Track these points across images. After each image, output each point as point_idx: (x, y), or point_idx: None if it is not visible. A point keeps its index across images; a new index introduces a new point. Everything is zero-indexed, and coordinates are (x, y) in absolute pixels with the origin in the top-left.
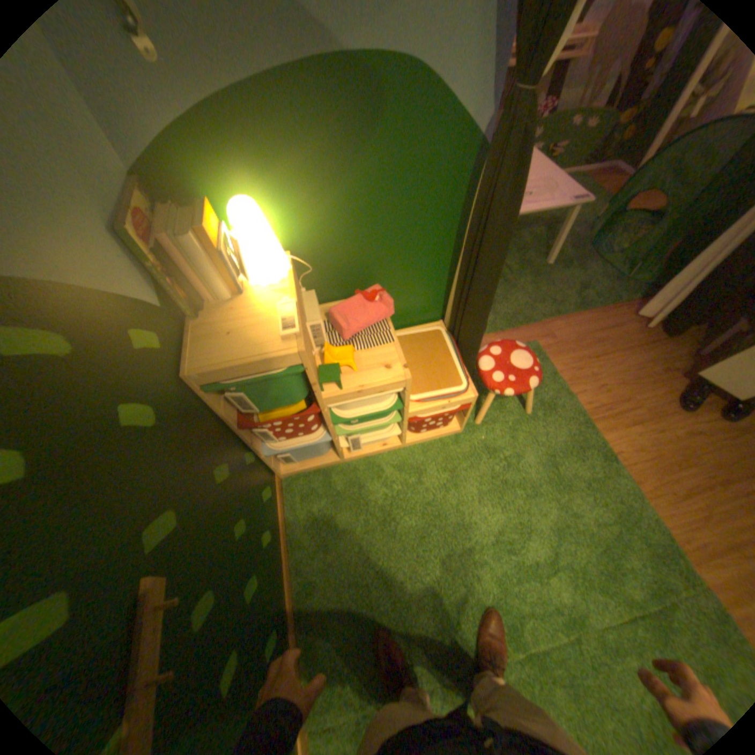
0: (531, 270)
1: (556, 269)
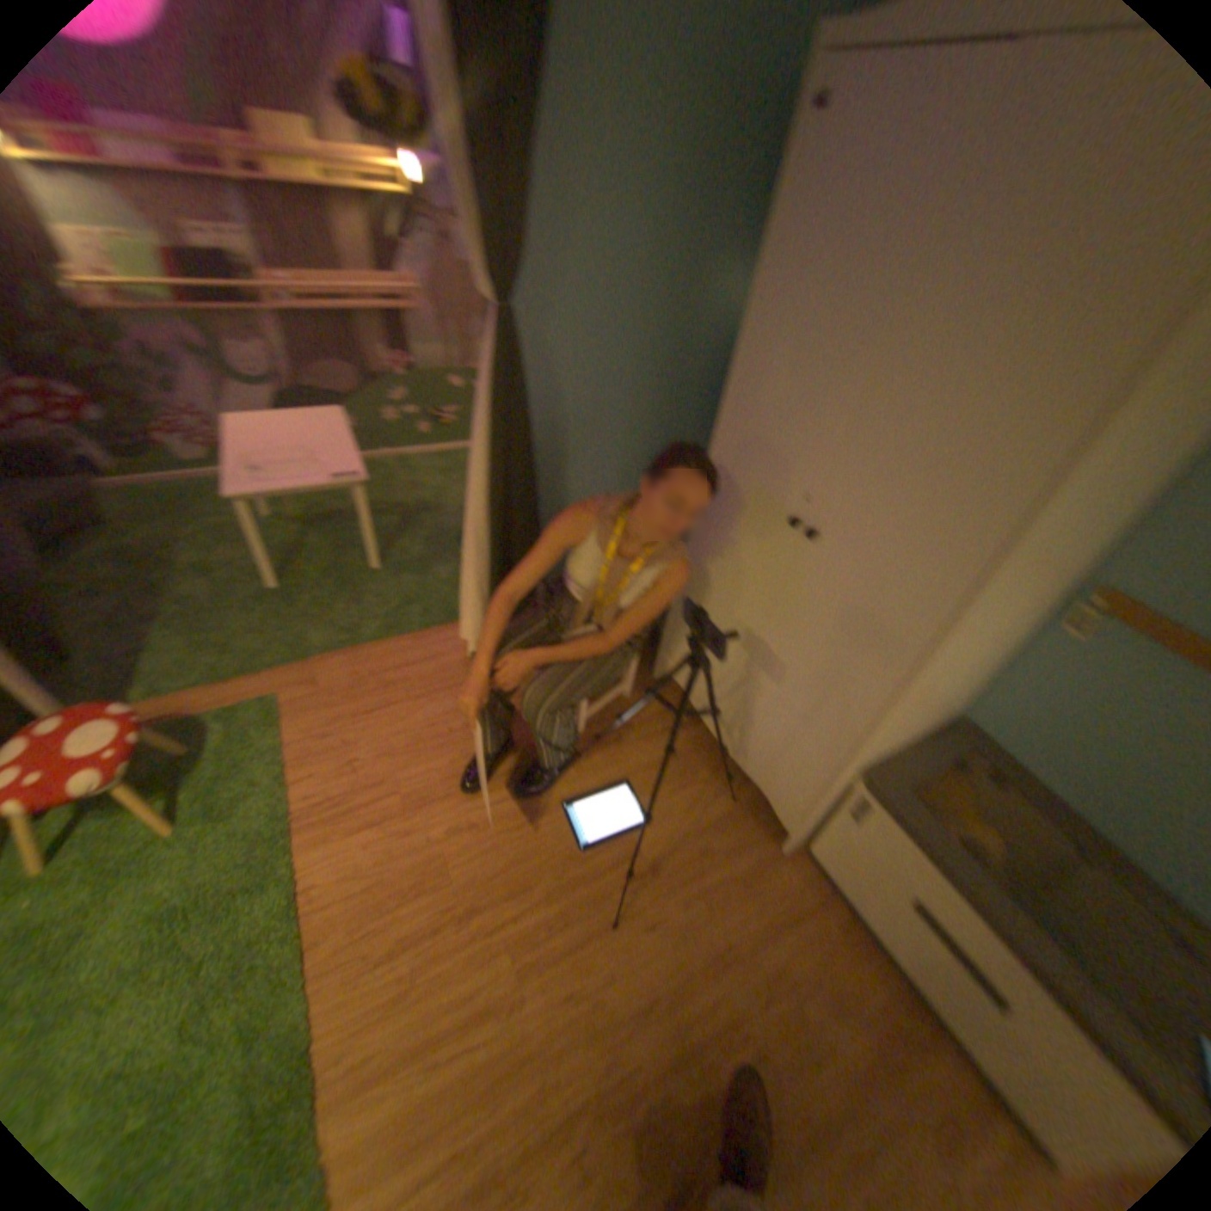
0: (337, 580)
1: (380, 577)
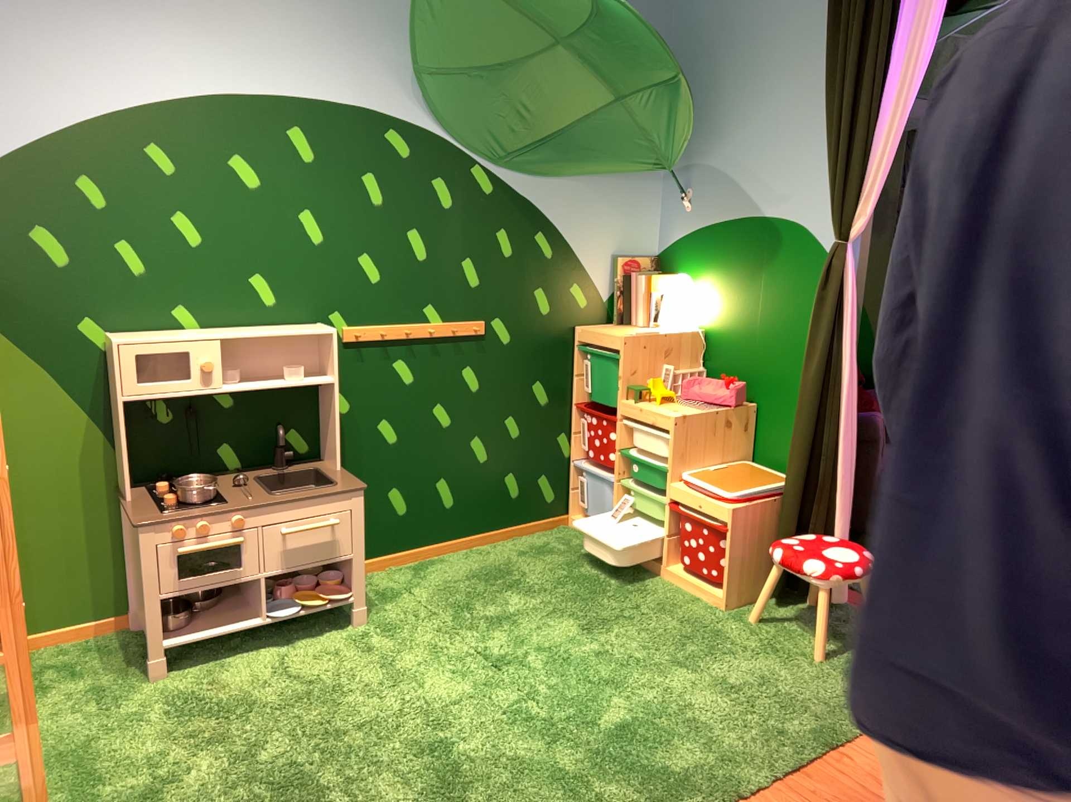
0: None
1: None
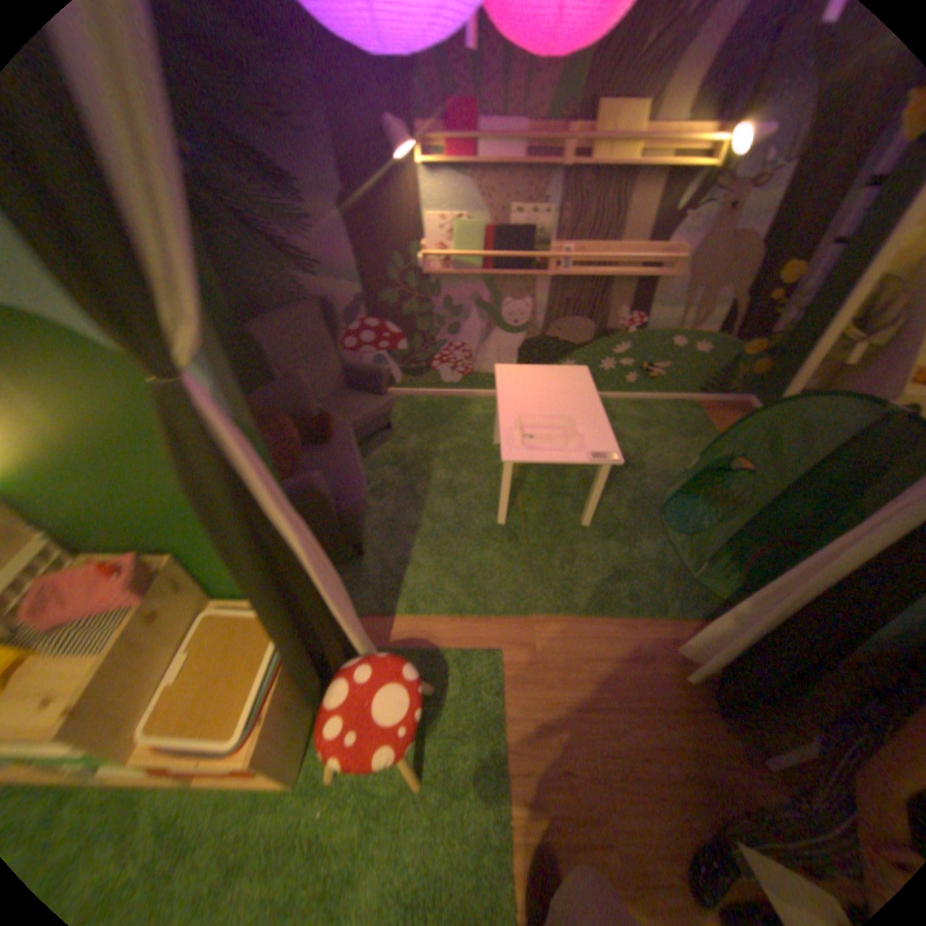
0: (554, 529)
1: (592, 536)
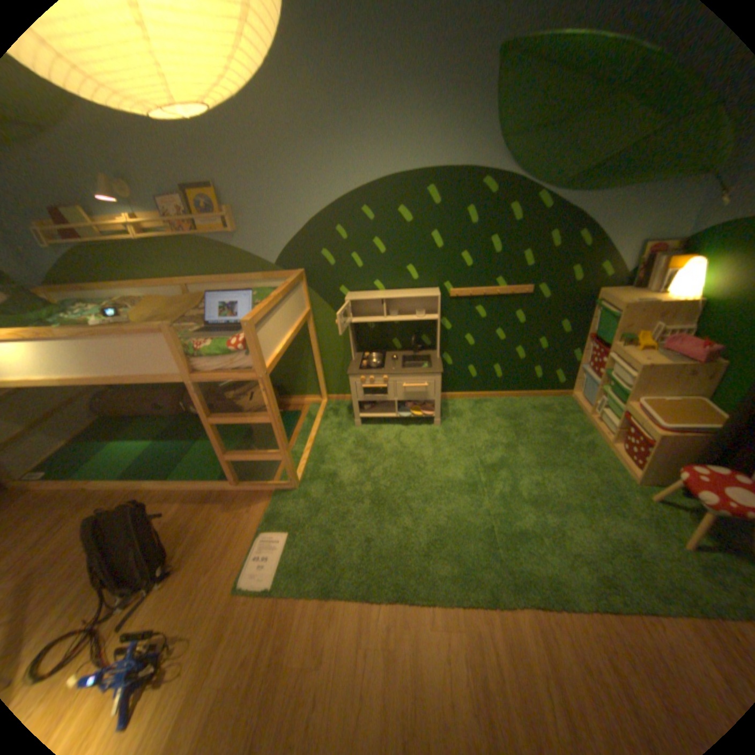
0: None
1: None
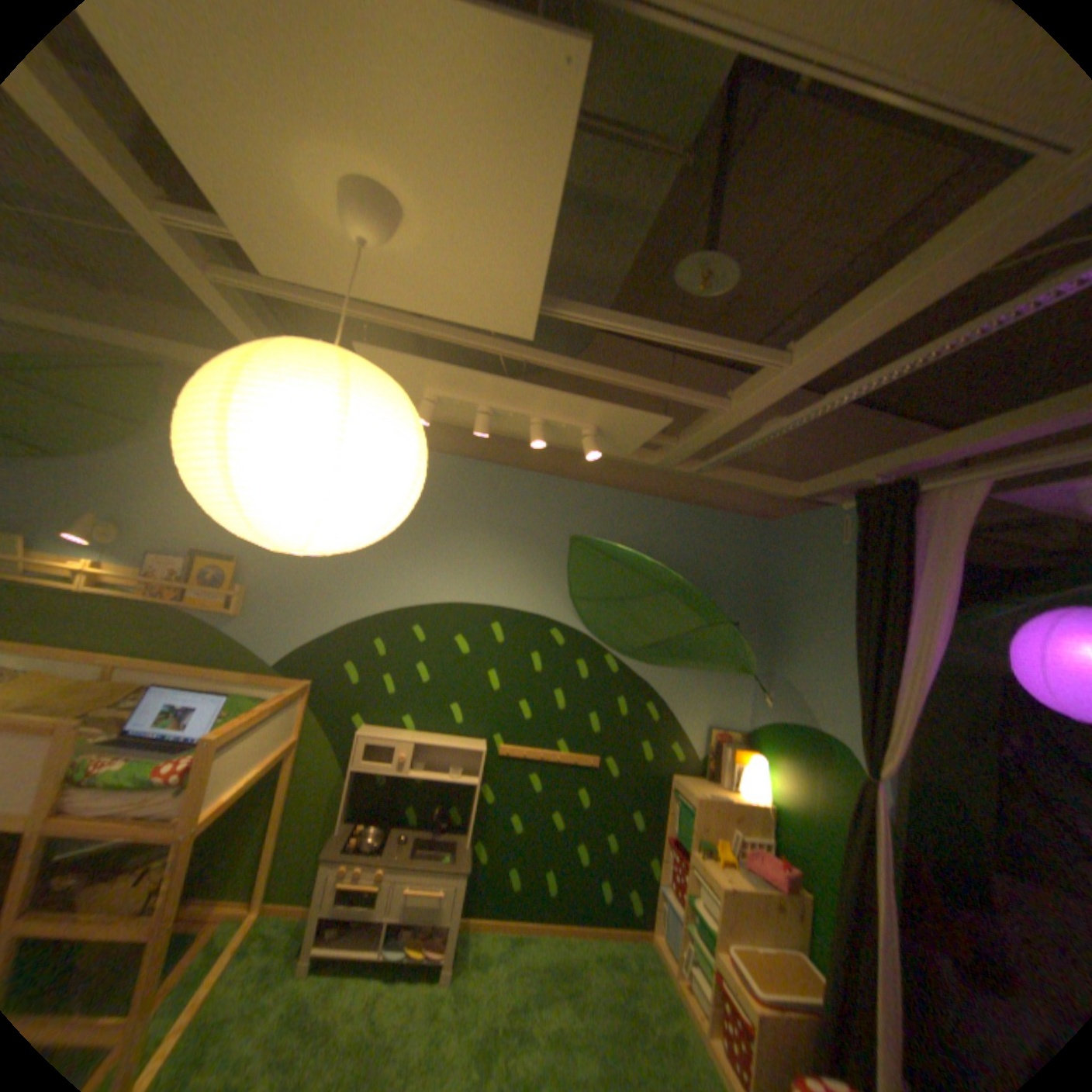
0: None
1: None
